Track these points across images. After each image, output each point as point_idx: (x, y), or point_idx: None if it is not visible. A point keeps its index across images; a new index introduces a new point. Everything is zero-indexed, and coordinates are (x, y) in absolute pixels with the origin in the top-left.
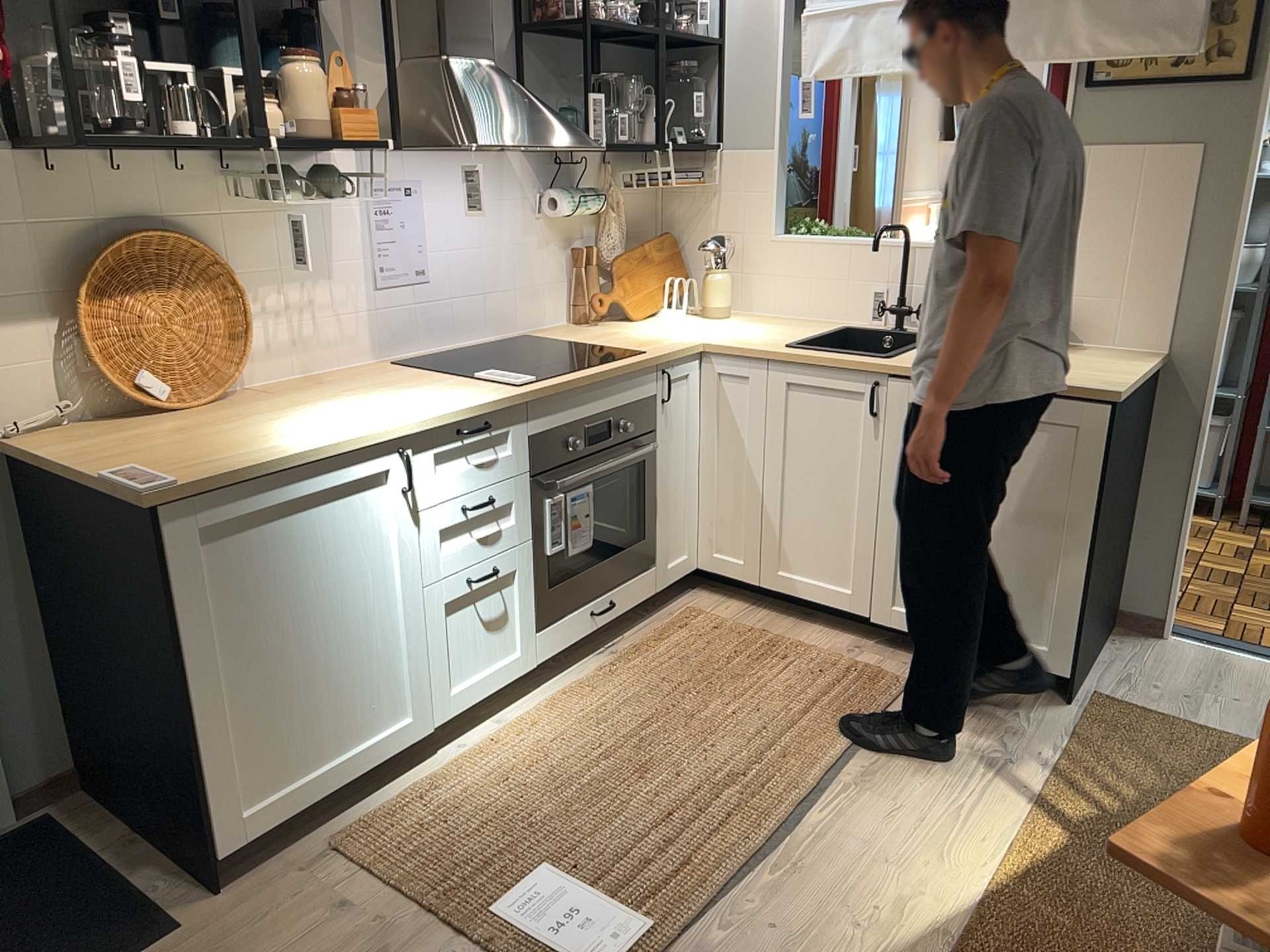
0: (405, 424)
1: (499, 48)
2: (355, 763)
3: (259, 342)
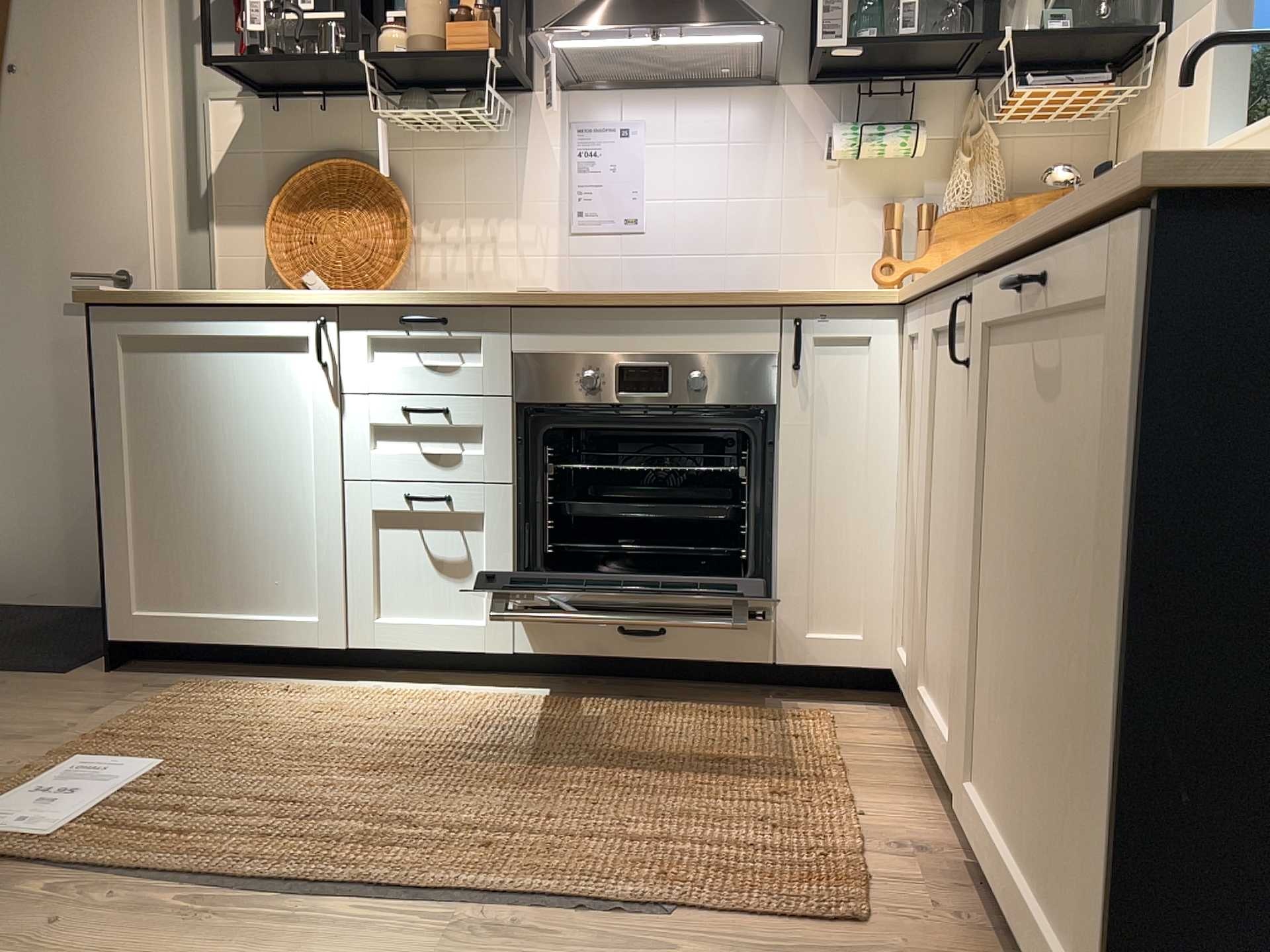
0: (328, 293)
1: None
2: (245, 628)
3: (433, 269)
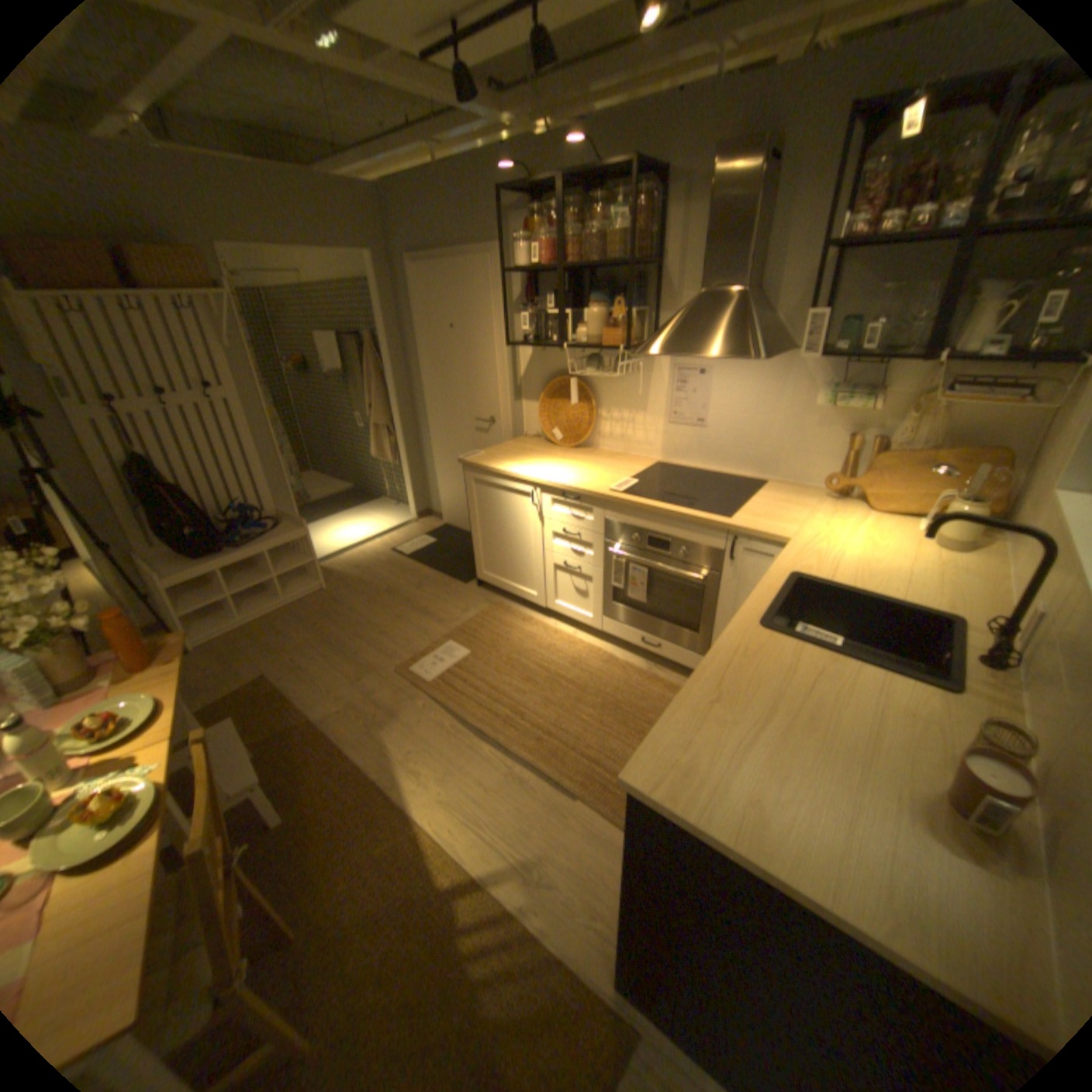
0: (536, 478)
1: (813, 266)
2: (514, 588)
3: (606, 431)
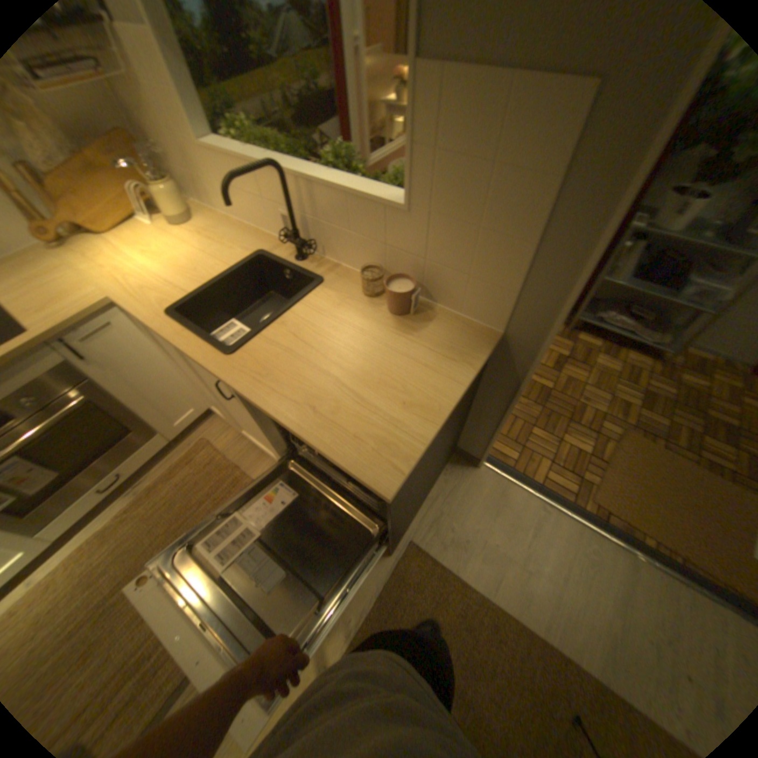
0: None
1: None
2: None
3: None
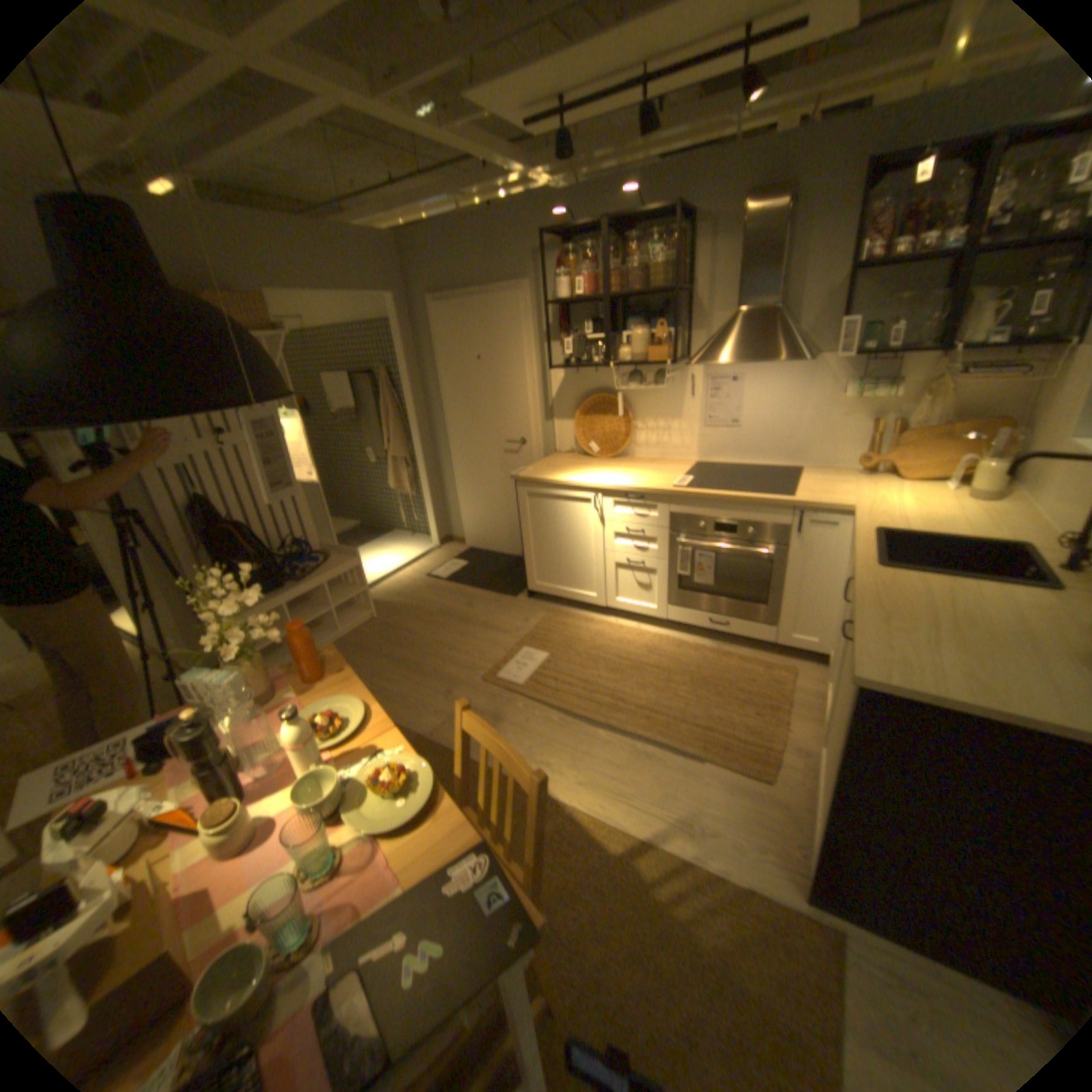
0: (598, 484)
1: (830, 285)
2: (571, 593)
3: (642, 440)
